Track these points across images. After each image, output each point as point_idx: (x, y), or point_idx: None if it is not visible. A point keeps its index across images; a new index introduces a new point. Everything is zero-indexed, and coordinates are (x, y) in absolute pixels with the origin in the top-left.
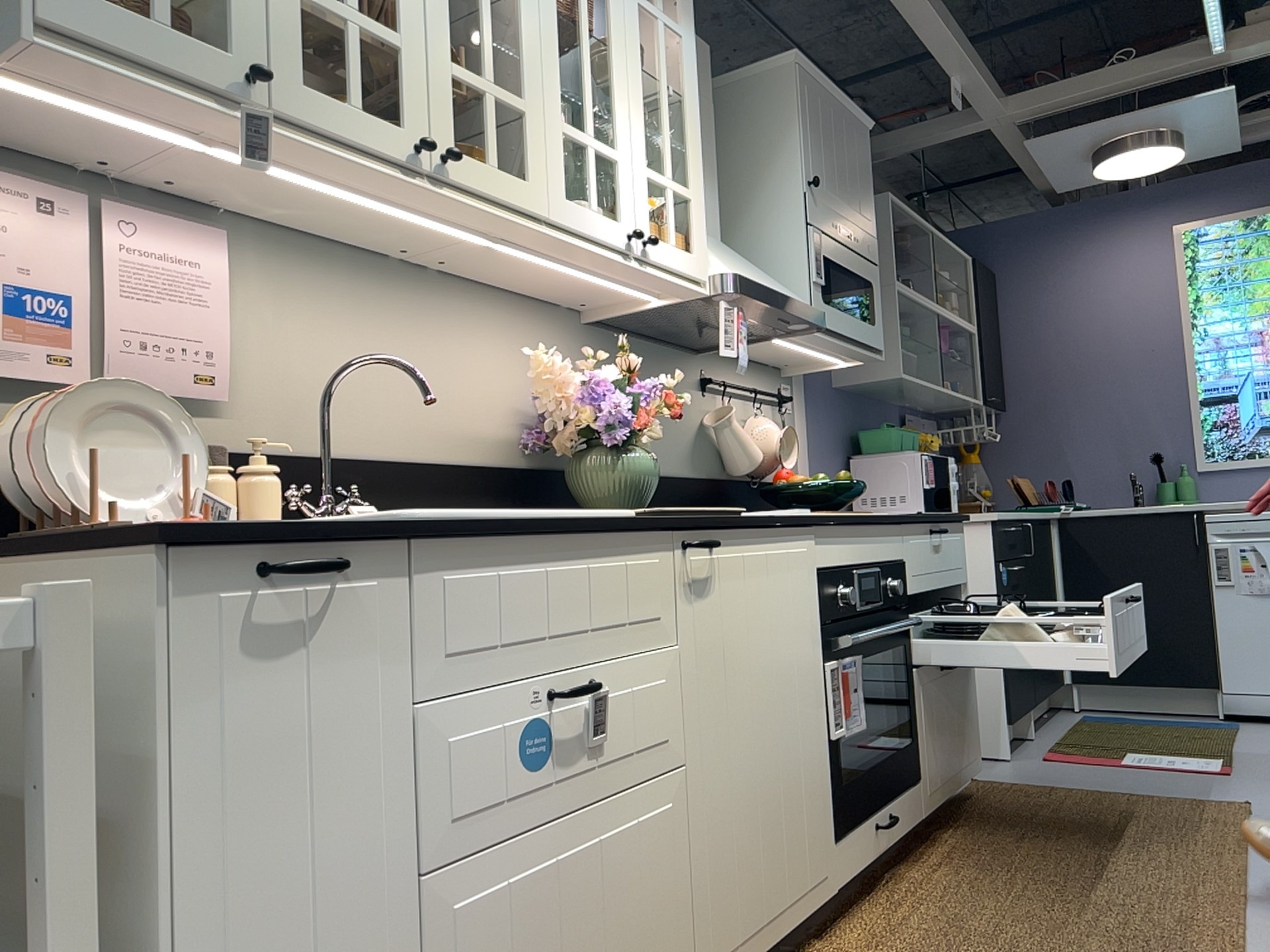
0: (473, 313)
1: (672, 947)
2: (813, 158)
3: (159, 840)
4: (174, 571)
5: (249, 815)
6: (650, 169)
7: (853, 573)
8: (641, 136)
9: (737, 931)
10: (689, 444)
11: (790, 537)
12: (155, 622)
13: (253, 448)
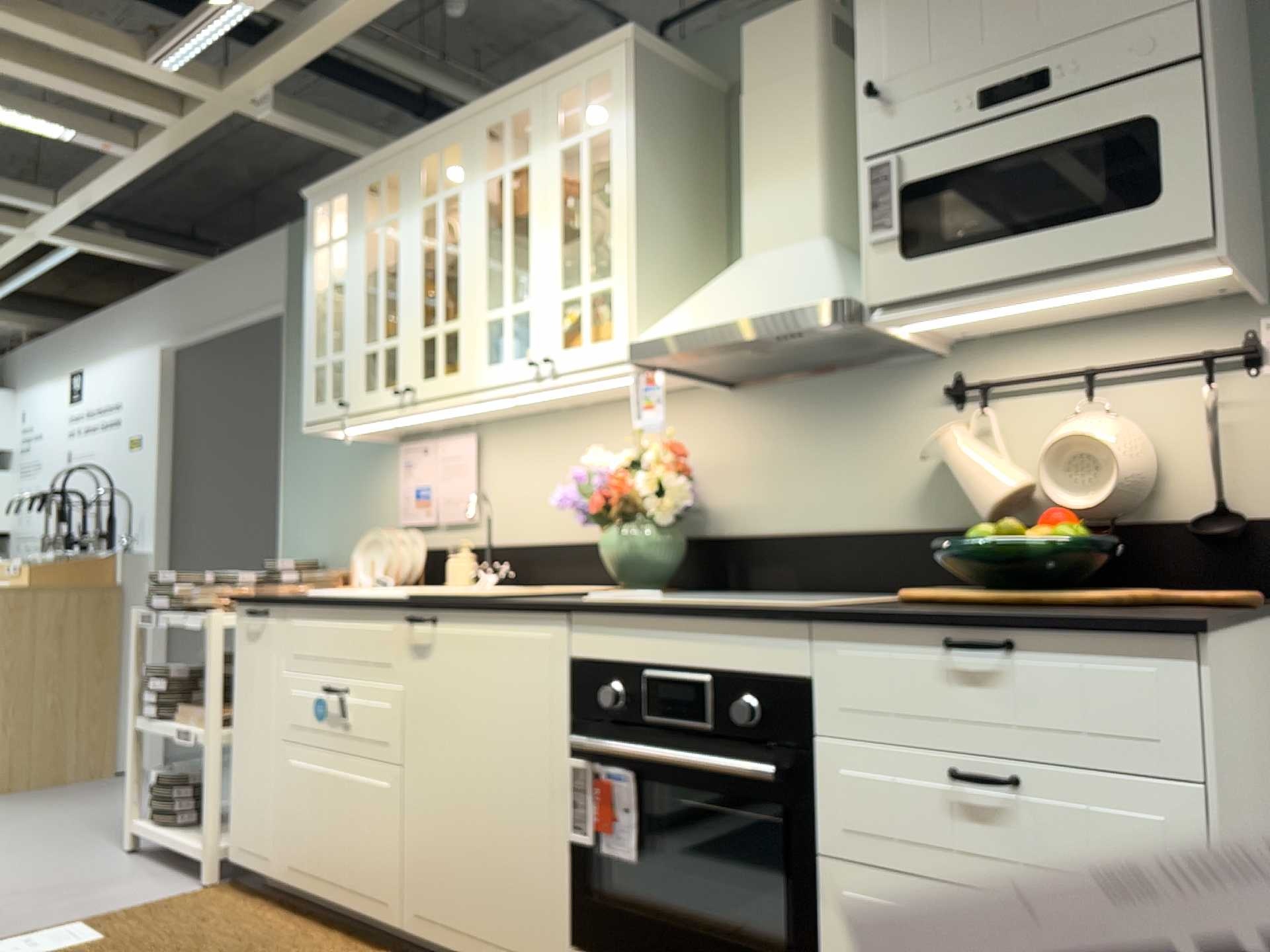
0: (615, 422)
1: (382, 874)
2: (885, 44)
3: (233, 689)
4: (238, 610)
5: (245, 692)
6: (561, 290)
7: (645, 675)
8: (553, 268)
9: (433, 913)
10: (907, 486)
11: (523, 622)
12: (235, 625)
13: (459, 546)
